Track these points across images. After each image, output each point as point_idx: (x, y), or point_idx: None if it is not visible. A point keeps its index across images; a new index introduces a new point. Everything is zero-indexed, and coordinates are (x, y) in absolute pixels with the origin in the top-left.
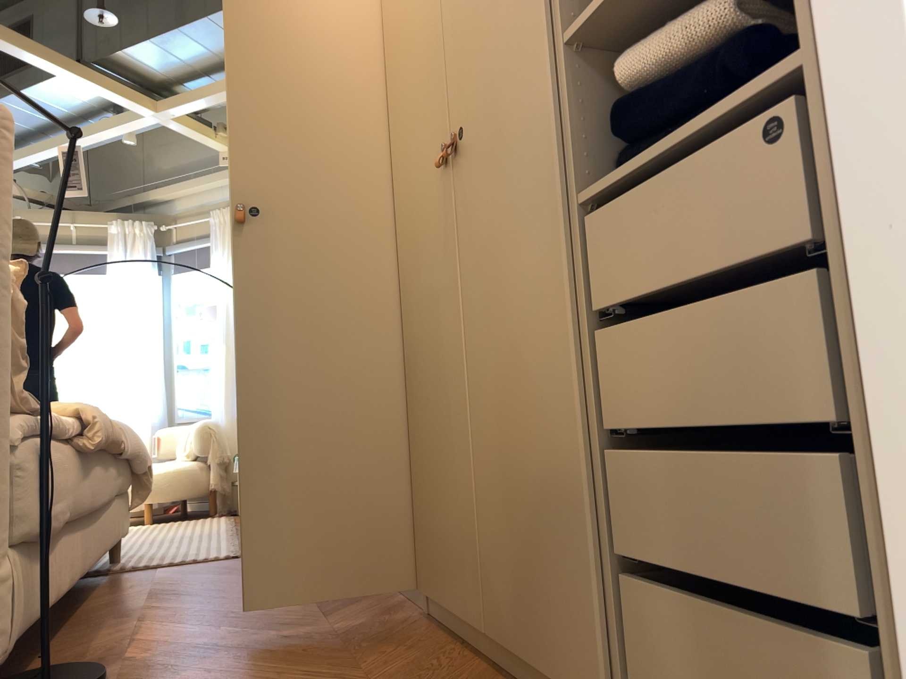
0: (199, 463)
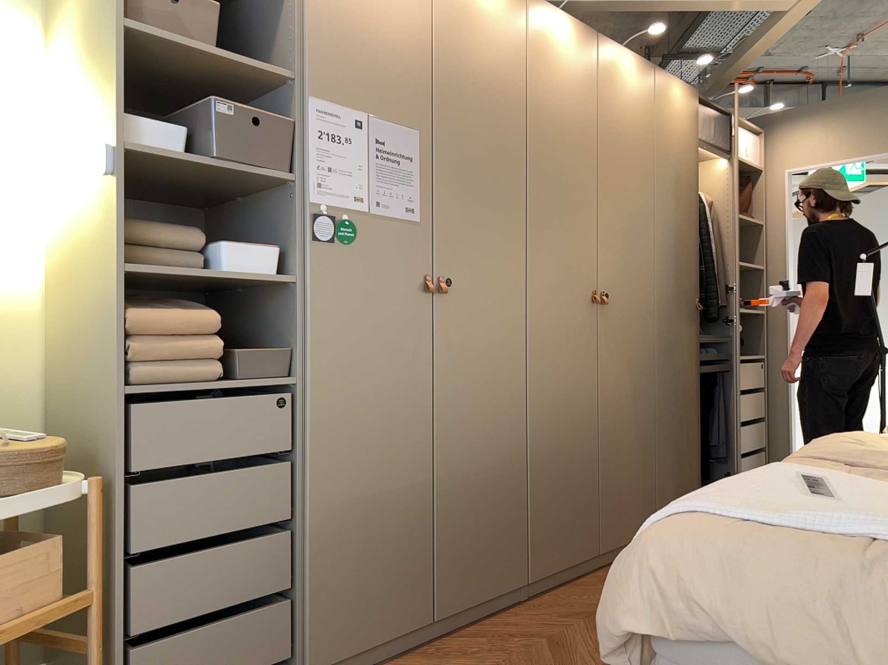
0: None
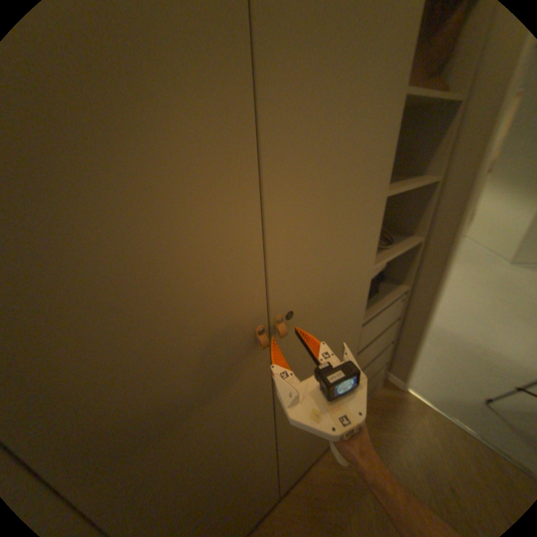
0: None
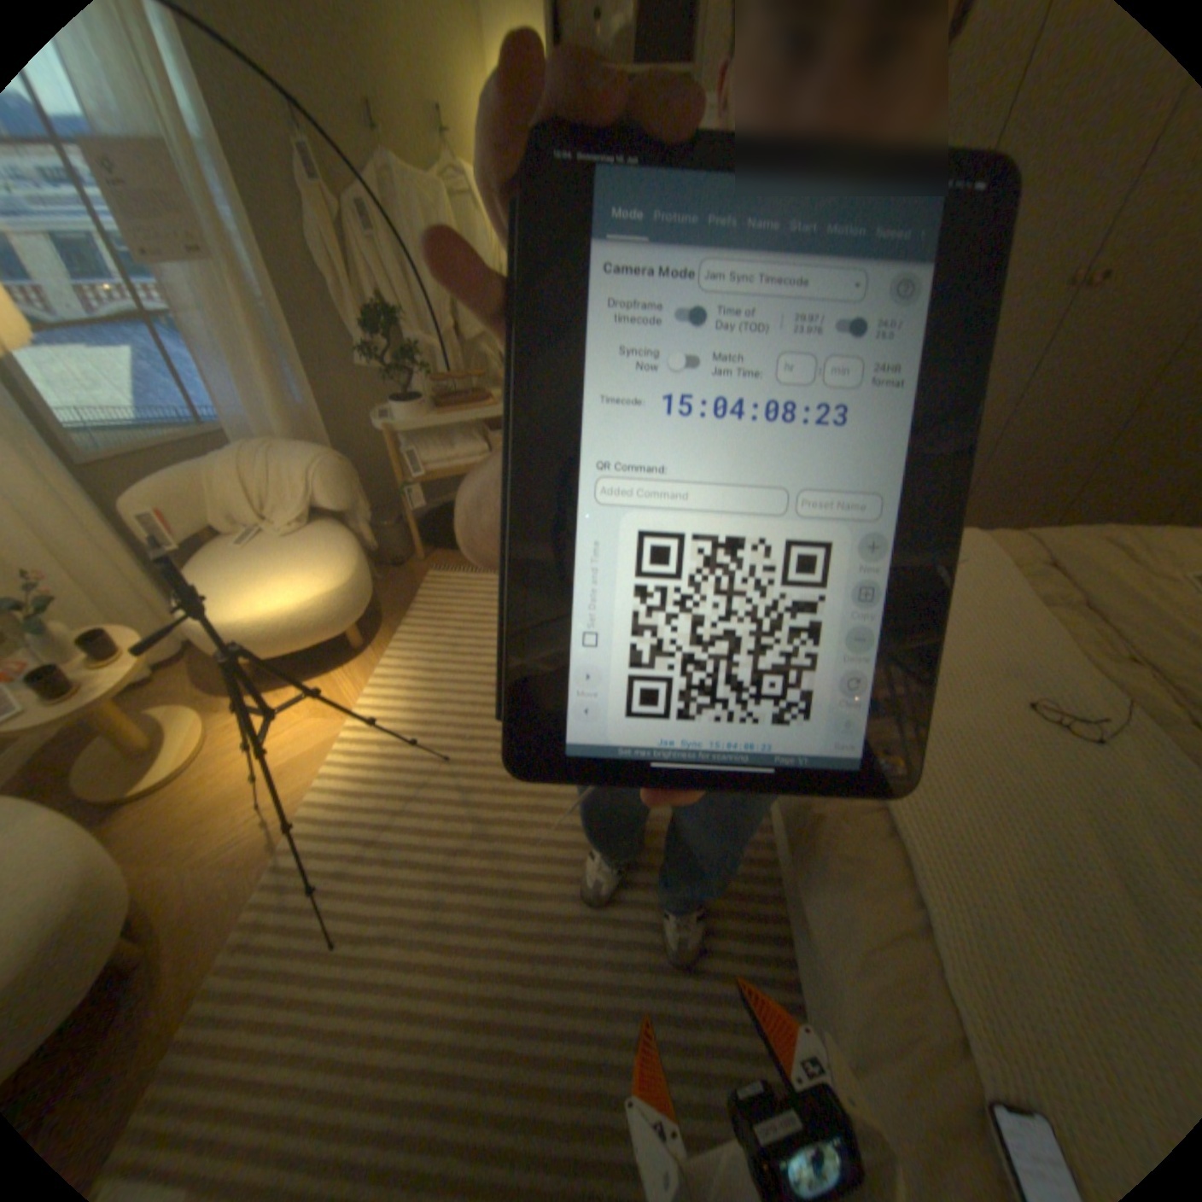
0: (344, 532)
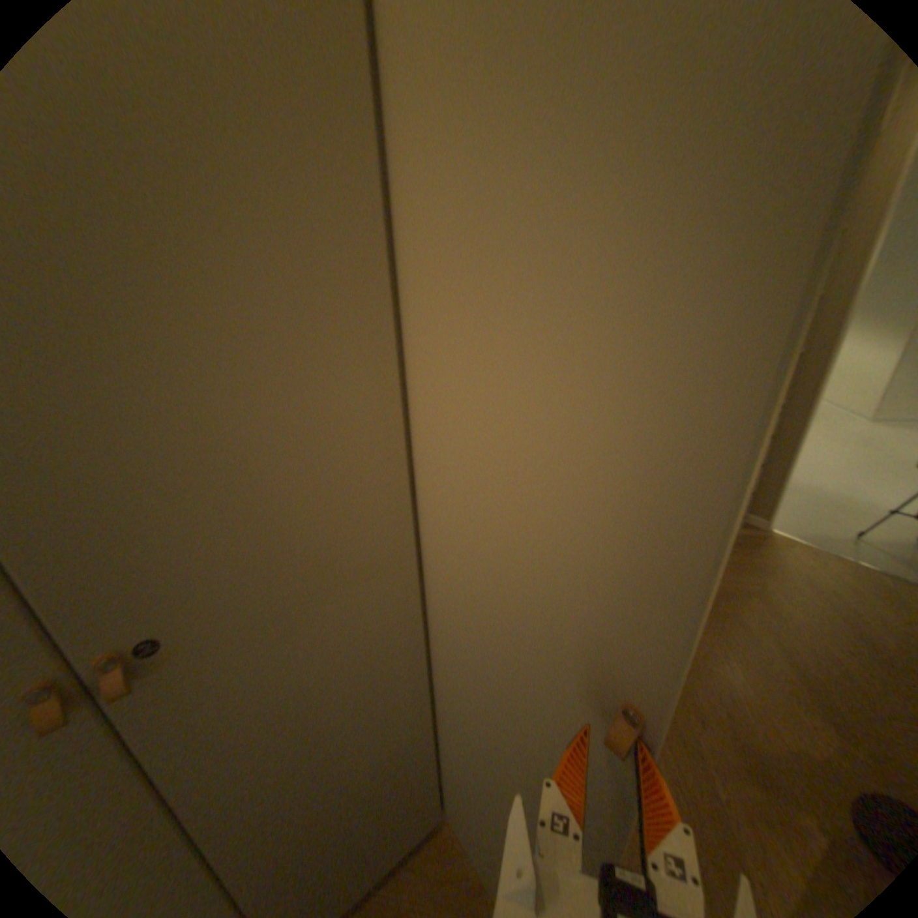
0: None
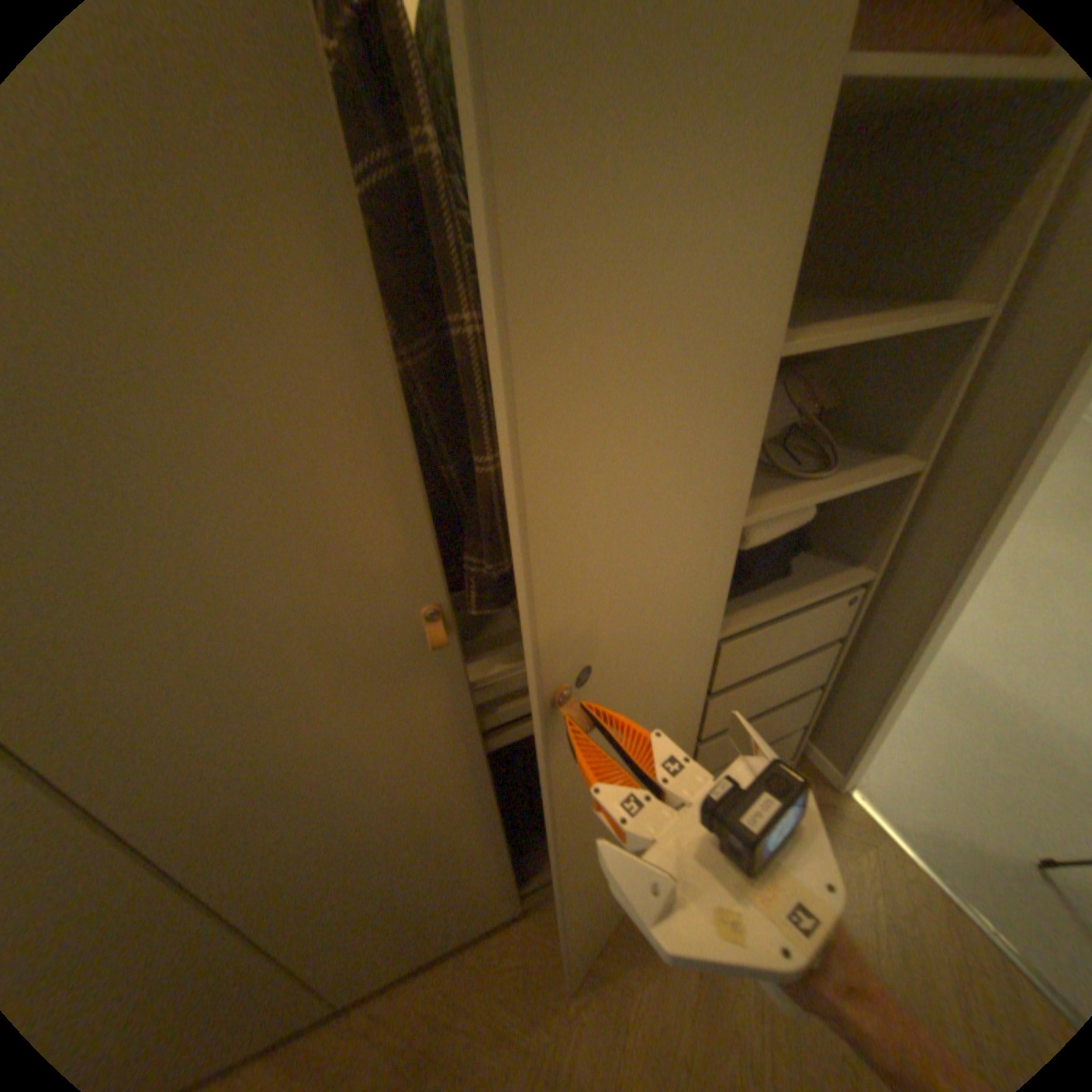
0: None
